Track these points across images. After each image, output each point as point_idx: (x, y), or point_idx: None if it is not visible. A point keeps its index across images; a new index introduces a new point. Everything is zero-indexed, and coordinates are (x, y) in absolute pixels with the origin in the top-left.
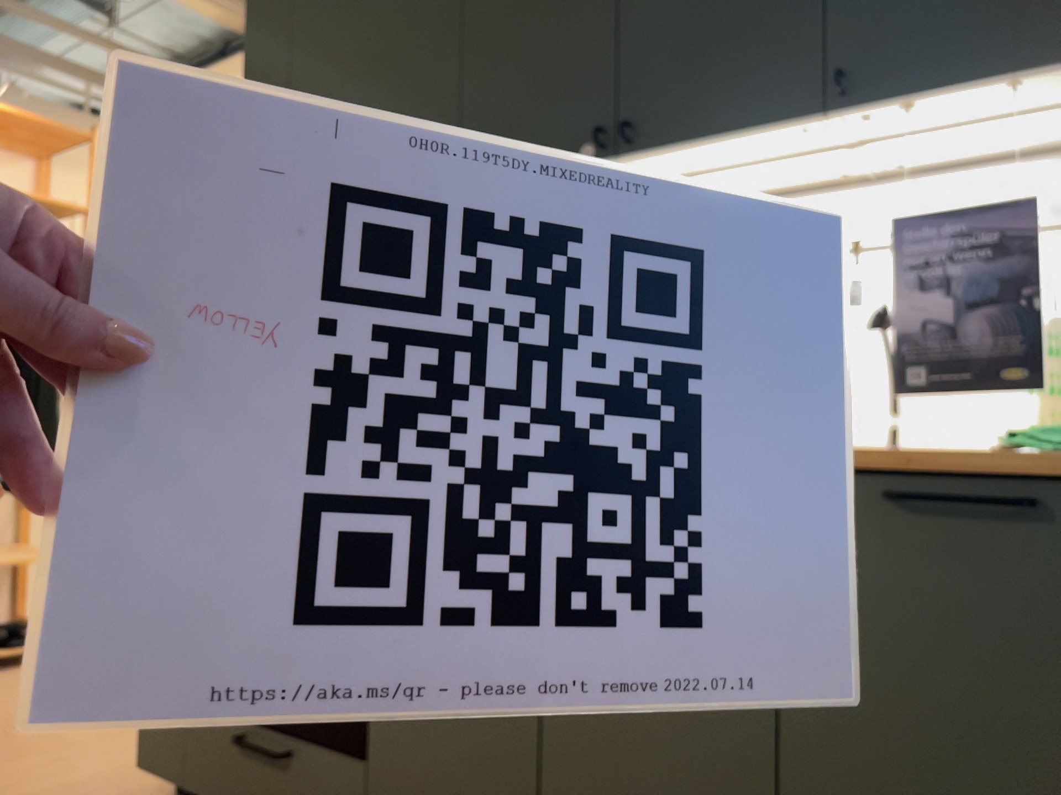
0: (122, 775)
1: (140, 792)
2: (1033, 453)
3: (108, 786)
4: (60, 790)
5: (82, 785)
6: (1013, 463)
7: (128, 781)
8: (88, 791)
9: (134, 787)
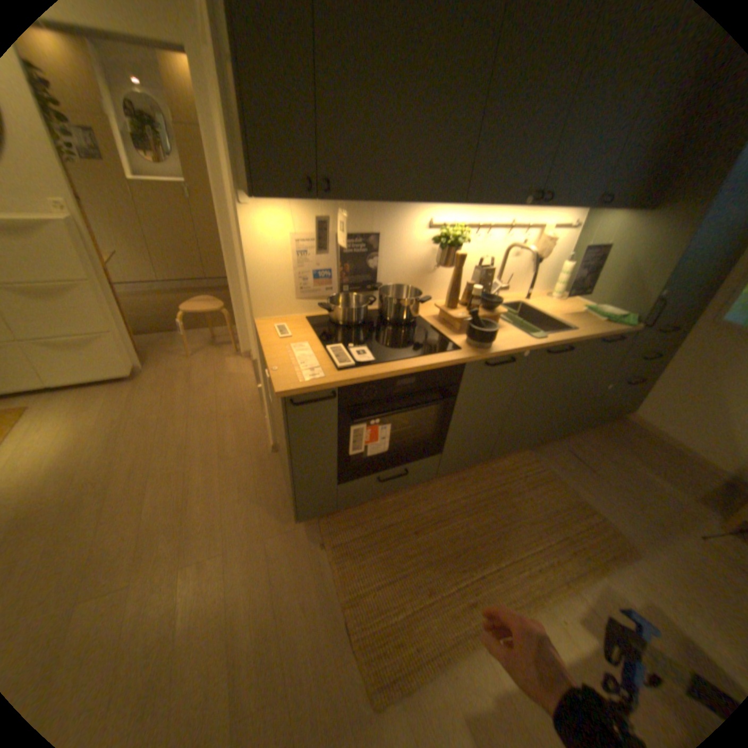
0: (247, 533)
1: (278, 528)
2: (614, 323)
3: (256, 541)
4: (243, 563)
5: (245, 552)
6: (624, 331)
7: (257, 531)
8: (255, 551)
9: (268, 530)
